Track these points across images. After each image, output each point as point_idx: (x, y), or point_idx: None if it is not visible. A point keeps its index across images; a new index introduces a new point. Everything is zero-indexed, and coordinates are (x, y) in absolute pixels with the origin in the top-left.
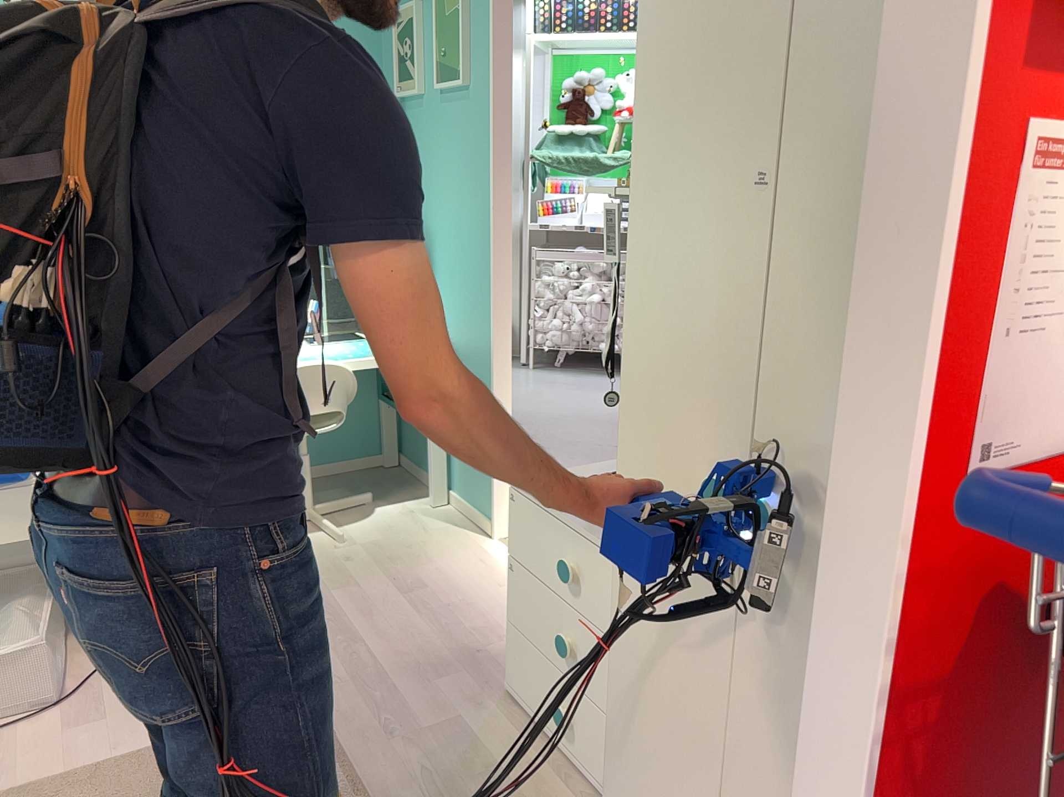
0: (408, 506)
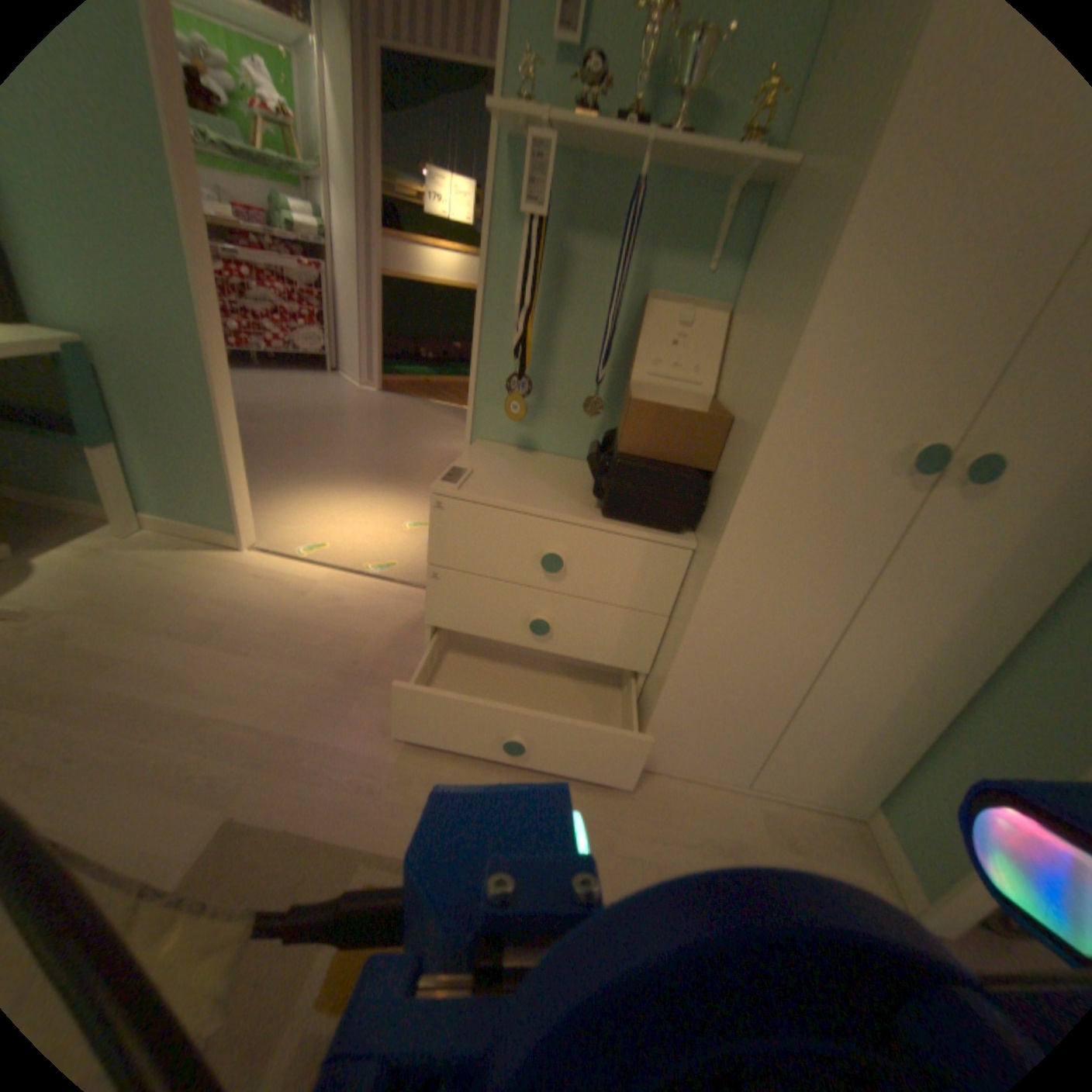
0: (84, 545)
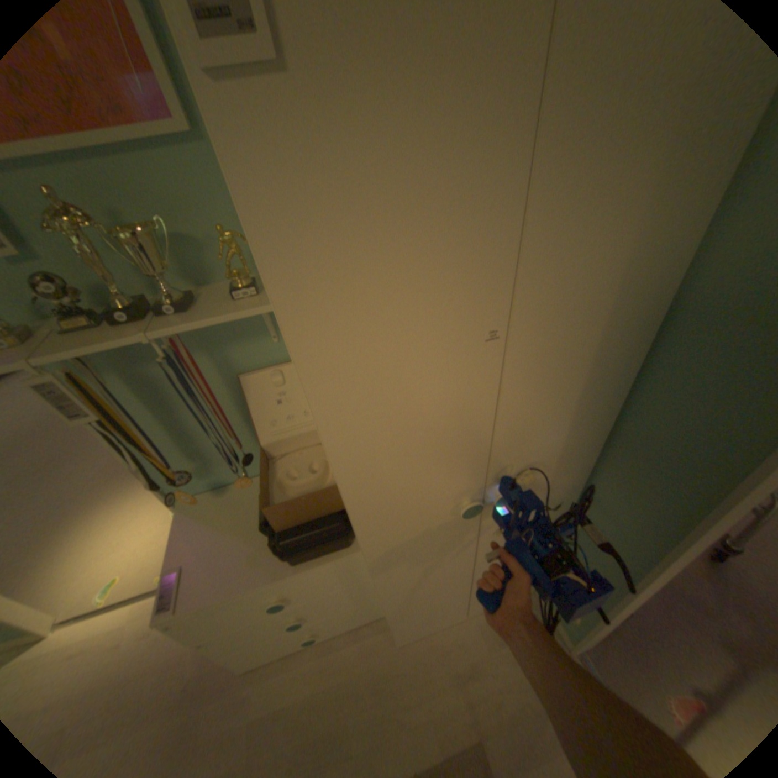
0: None
